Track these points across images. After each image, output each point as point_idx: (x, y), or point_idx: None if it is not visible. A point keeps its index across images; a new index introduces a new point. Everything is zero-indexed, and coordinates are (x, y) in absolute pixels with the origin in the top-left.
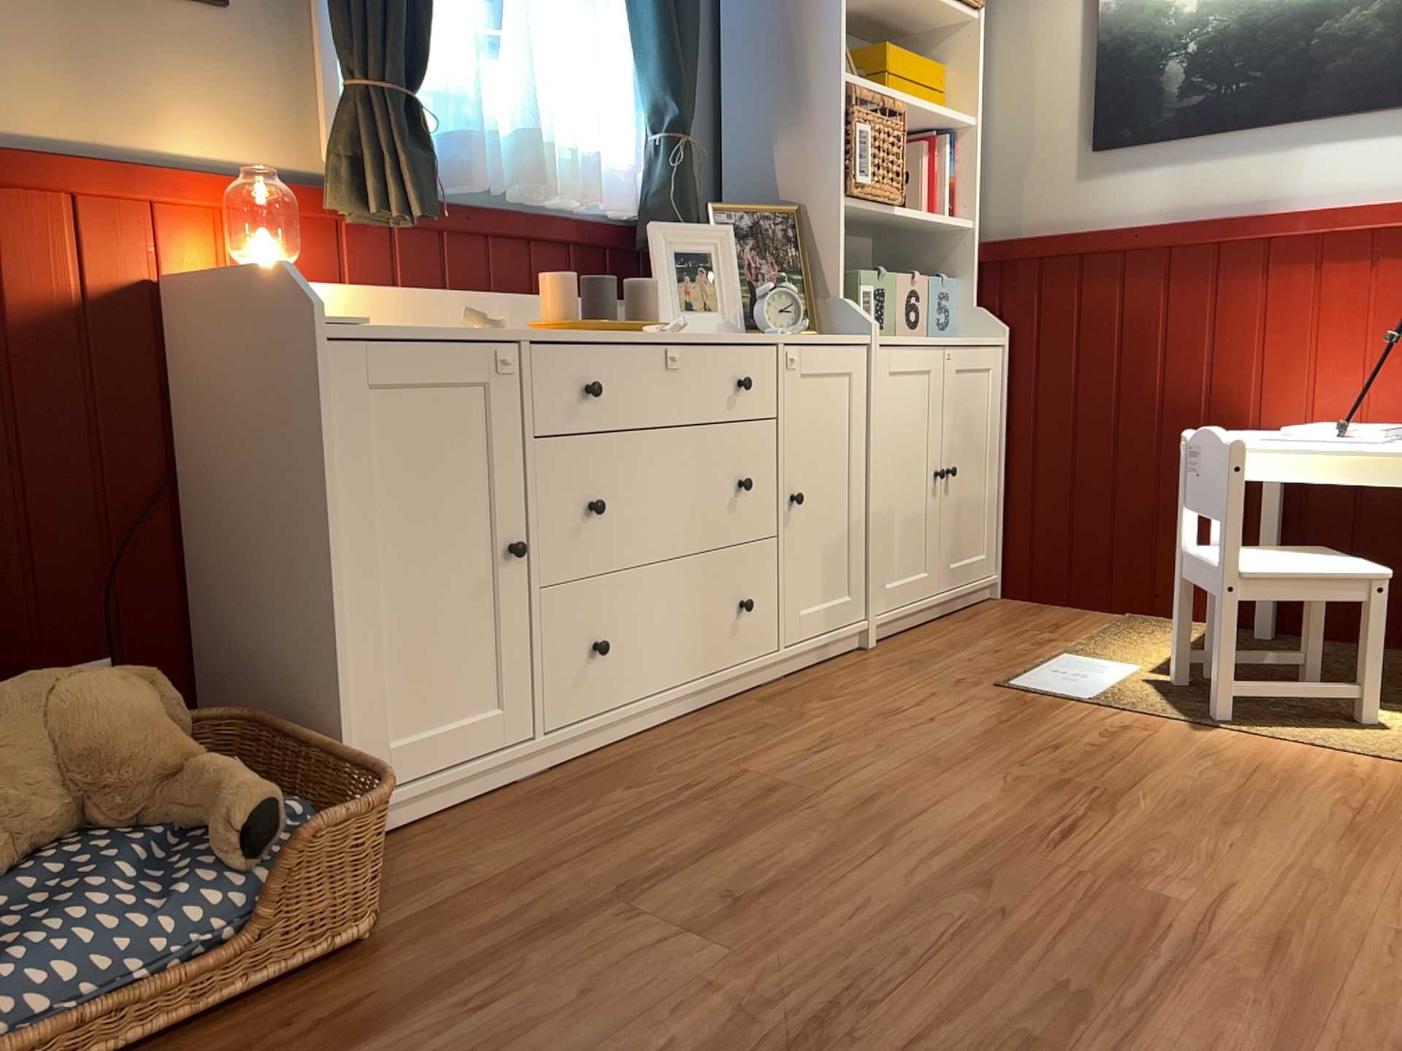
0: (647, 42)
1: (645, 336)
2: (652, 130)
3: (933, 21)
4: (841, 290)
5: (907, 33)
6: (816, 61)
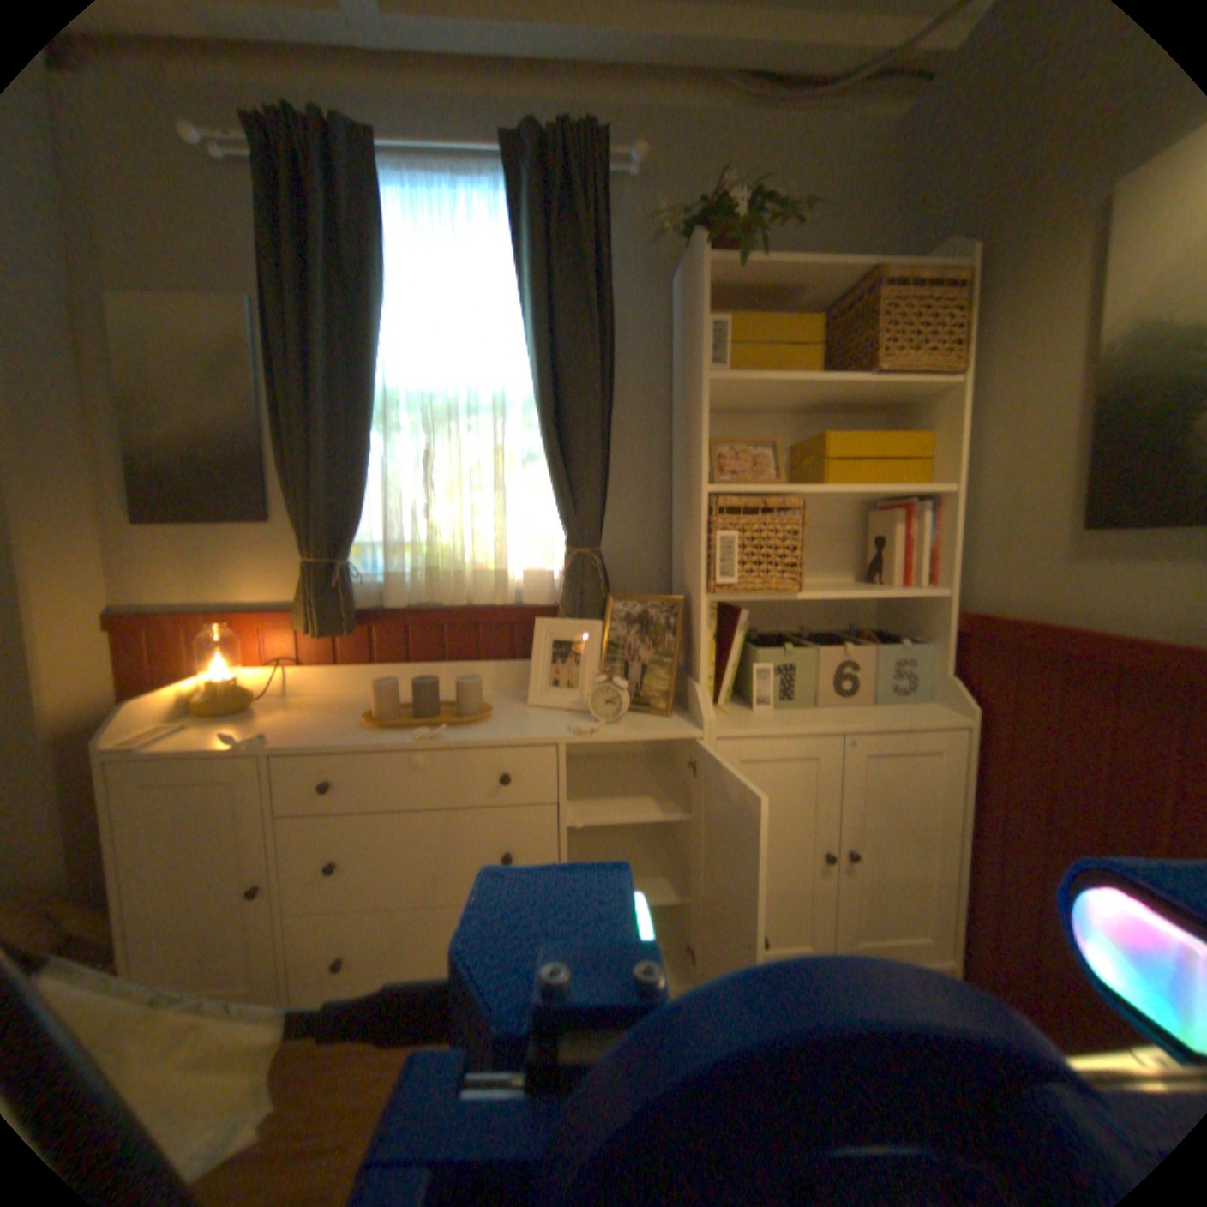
0: (553, 483)
1: (400, 743)
2: (568, 542)
3: (912, 390)
4: (713, 674)
5: (902, 401)
6: (696, 474)
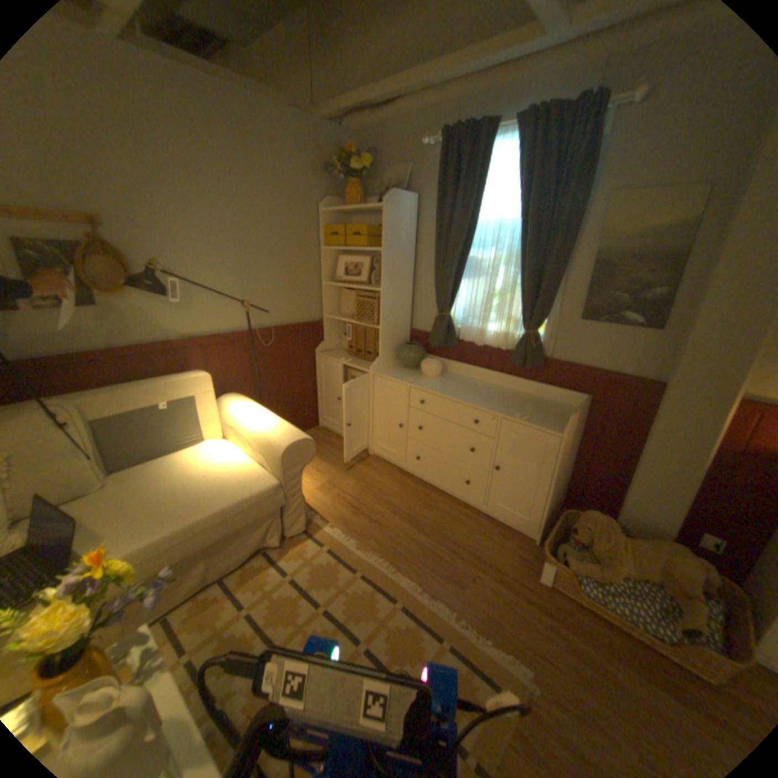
0: None
1: None
2: None
3: None
4: None
5: None
6: None
